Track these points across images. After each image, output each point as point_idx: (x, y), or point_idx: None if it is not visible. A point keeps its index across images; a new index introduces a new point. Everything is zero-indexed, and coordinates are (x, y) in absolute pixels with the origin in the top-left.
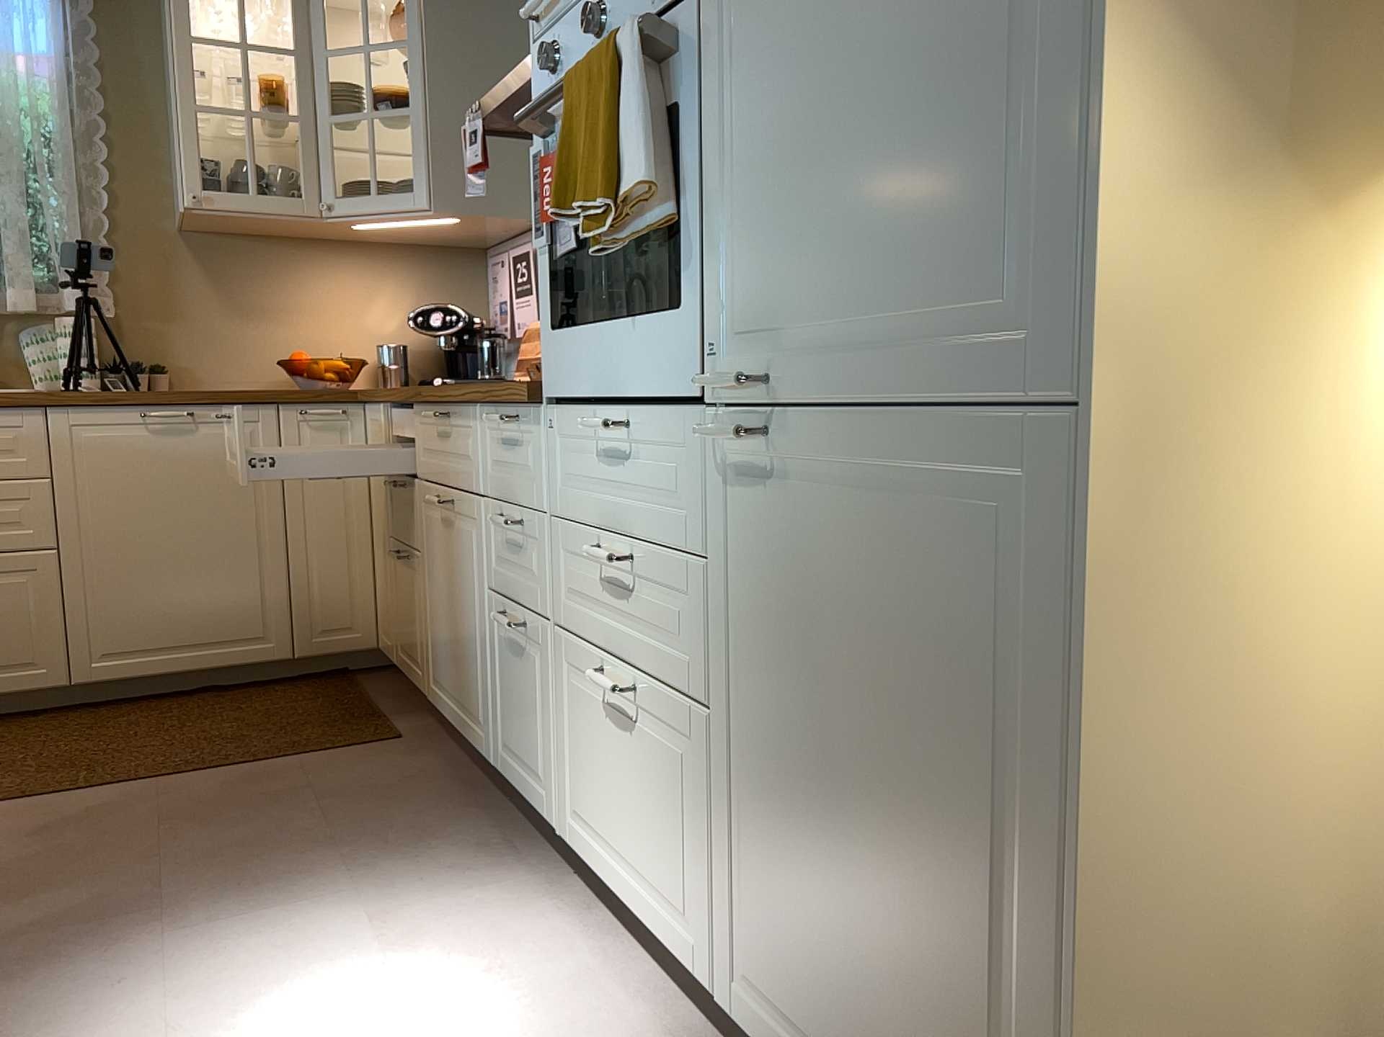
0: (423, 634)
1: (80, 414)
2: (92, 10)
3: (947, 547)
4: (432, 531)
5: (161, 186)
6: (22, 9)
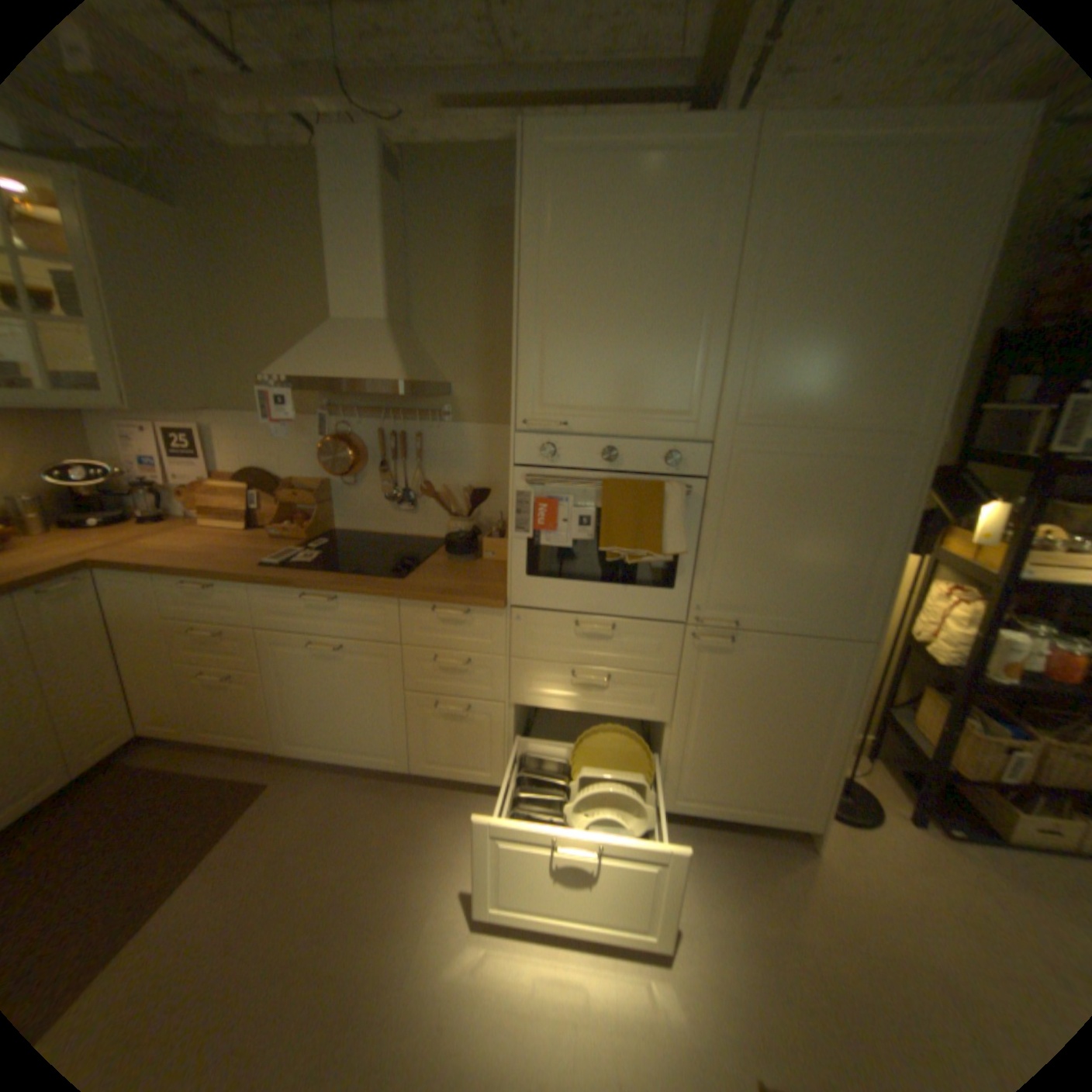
0: (264, 720)
1: None
2: None
3: (814, 671)
4: (291, 661)
5: None
6: None
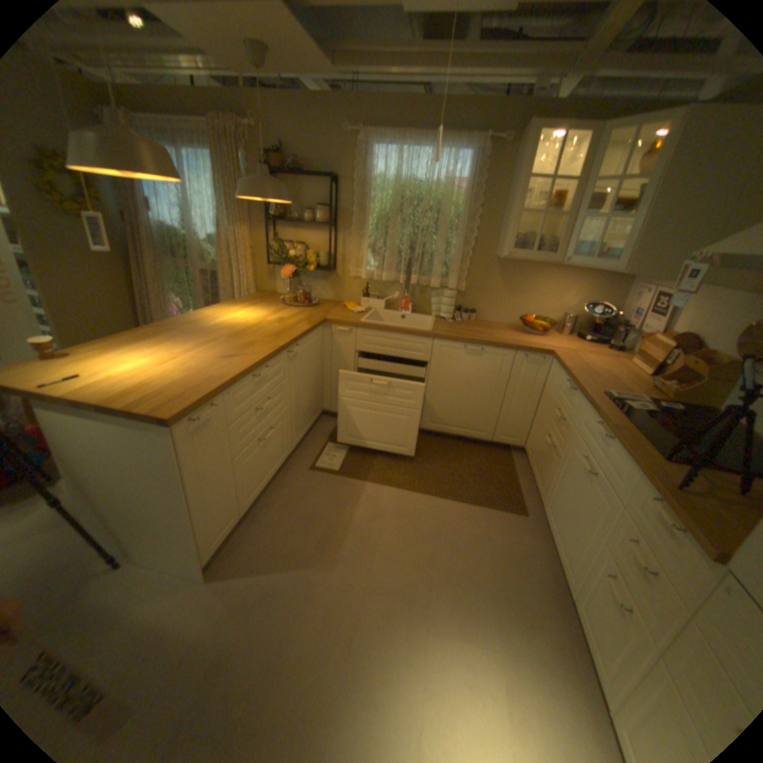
0: (551, 484)
1: (443, 343)
2: (488, 156)
3: None
4: (575, 462)
5: (494, 236)
6: (461, 158)
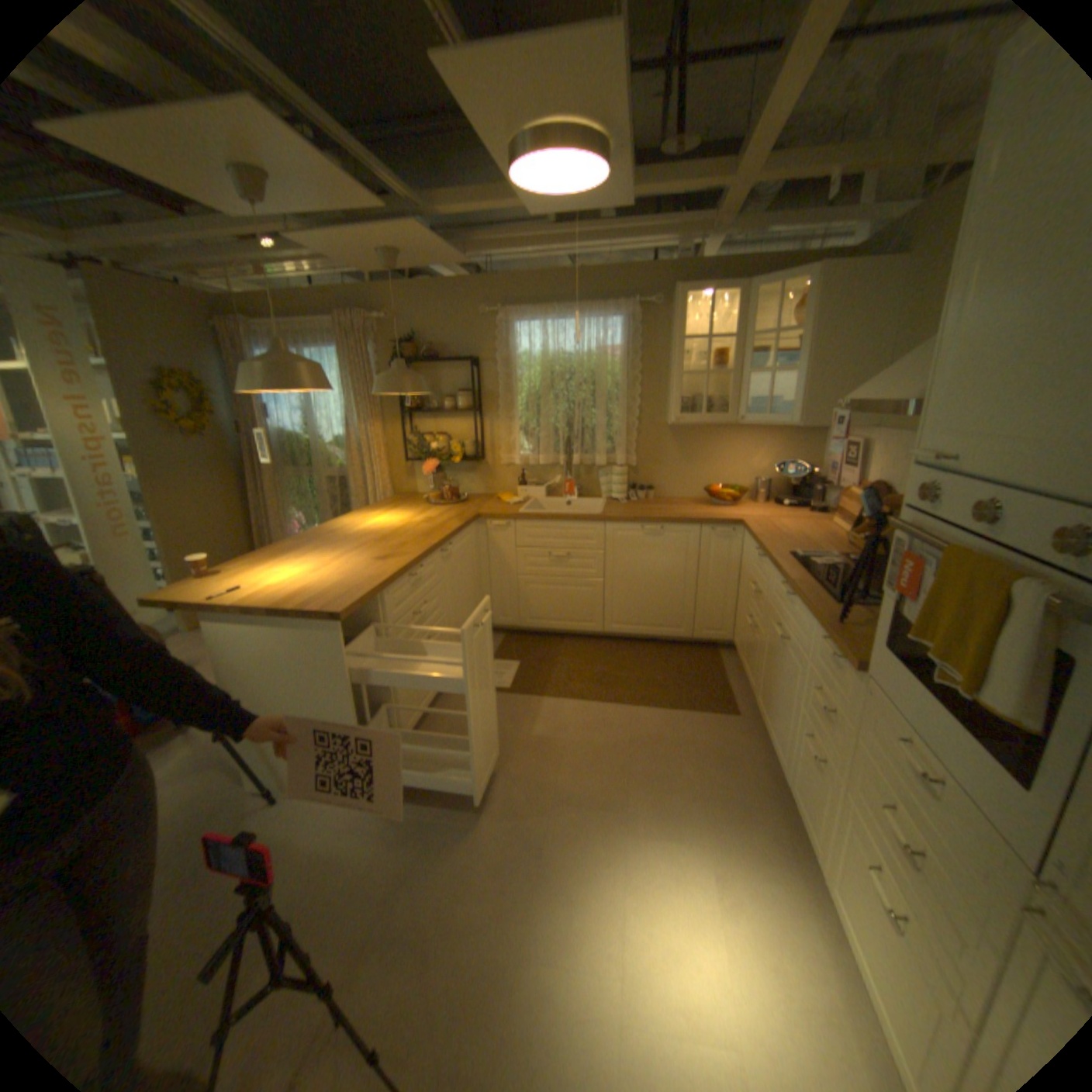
0: (758, 671)
1: (616, 525)
2: (639, 321)
3: None
4: (772, 634)
5: (660, 402)
6: (611, 326)
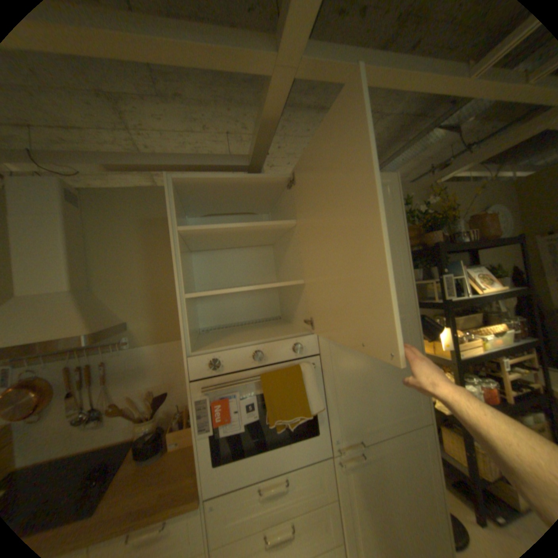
0: None
1: None
2: None
3: (411, 457)
4: None
5: None
6: None
